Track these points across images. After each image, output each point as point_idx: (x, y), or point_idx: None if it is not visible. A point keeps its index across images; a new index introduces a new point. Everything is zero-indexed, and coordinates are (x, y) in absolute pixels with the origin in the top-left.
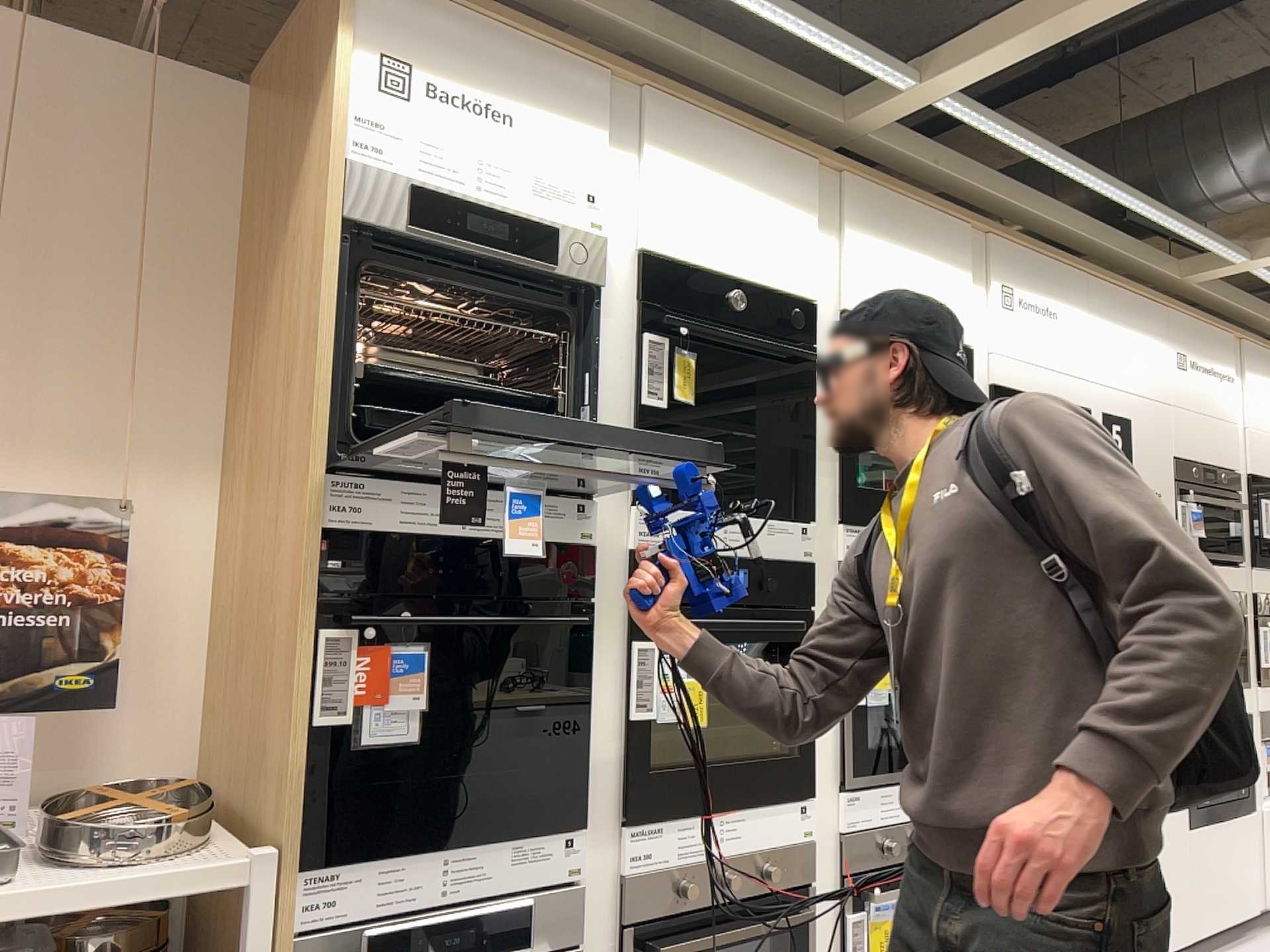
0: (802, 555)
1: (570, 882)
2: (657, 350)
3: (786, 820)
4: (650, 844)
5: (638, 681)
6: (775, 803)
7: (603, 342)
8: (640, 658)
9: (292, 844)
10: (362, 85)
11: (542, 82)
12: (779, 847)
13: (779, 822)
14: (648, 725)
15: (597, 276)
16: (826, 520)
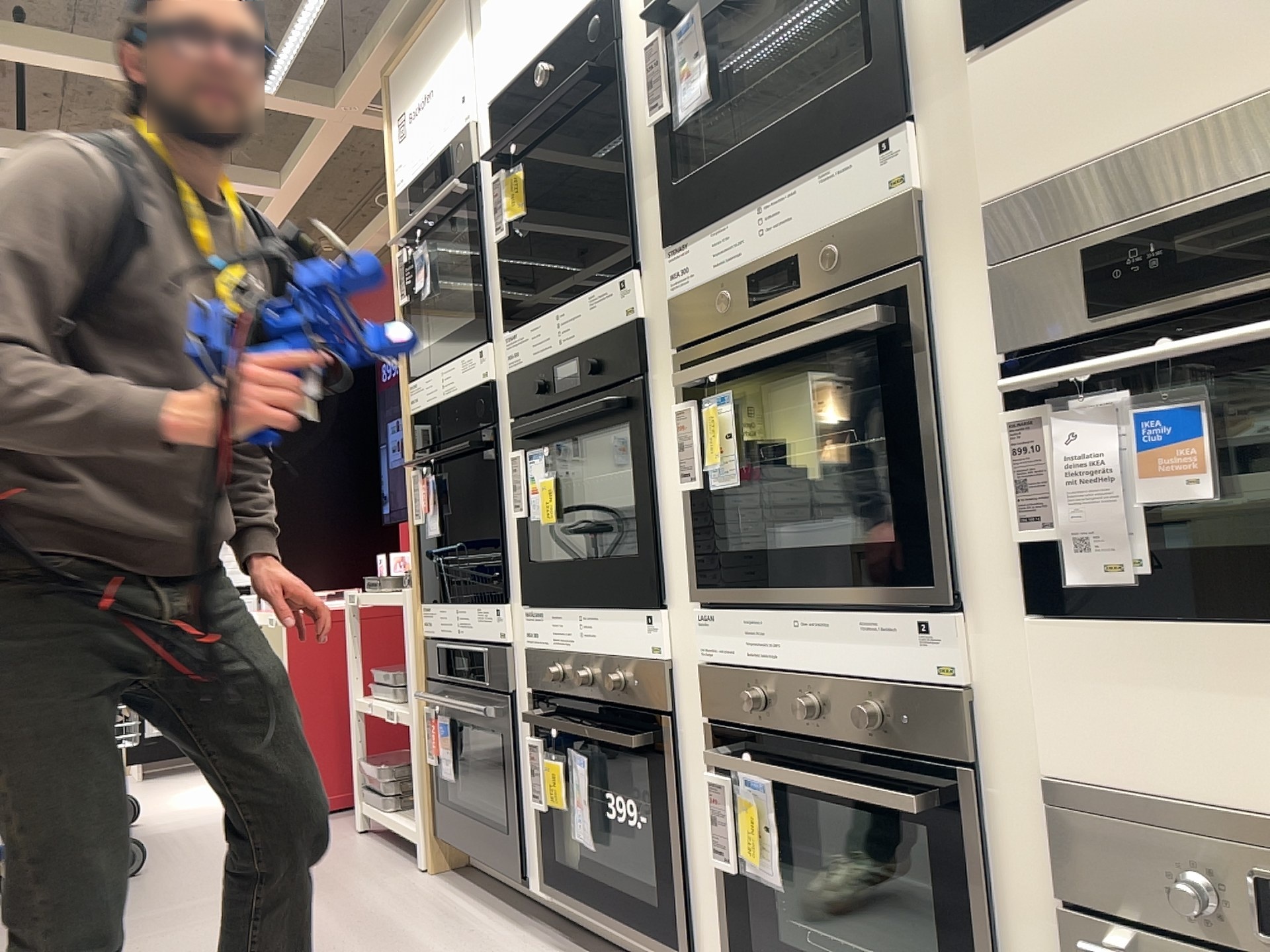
0: (621, 315)
1: (502, 645)
2: (496, 189)
3: (633, 631)
4: (535, 627)
5: (512, 485)
6: (625, 610)
7: (482, 209)
8: (511, 465)
9: (416, 589)
10: (393, 150)
11: (437, 46)
12: (628, 660)
13: (626, 632)
14: (529, 523)
15: (468, 161)
16: (655, 253)
